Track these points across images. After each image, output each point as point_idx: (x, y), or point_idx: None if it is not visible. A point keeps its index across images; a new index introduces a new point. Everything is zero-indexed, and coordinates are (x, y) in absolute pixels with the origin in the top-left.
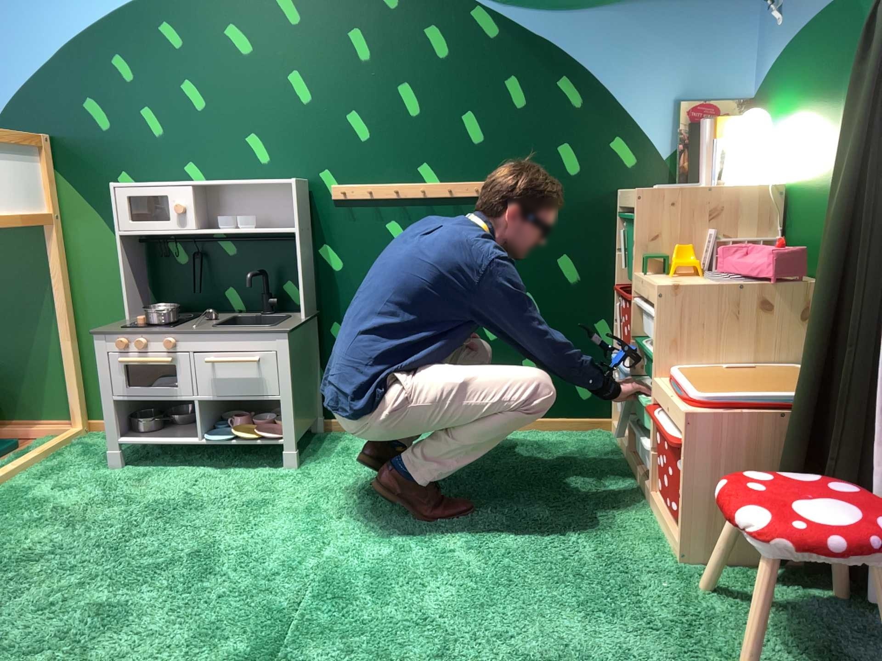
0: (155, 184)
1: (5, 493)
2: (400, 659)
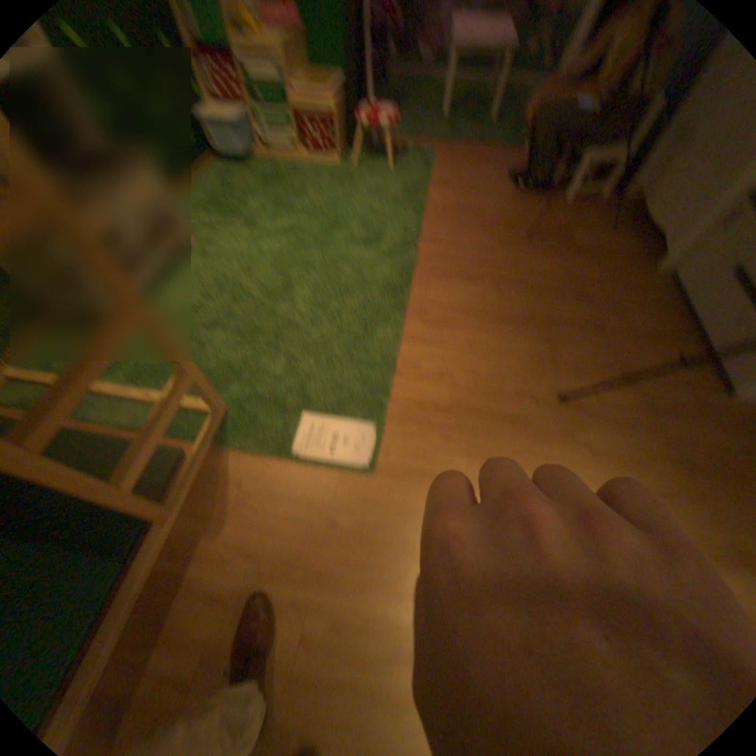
0: None
1: (131, 376)
2: (365, 215)
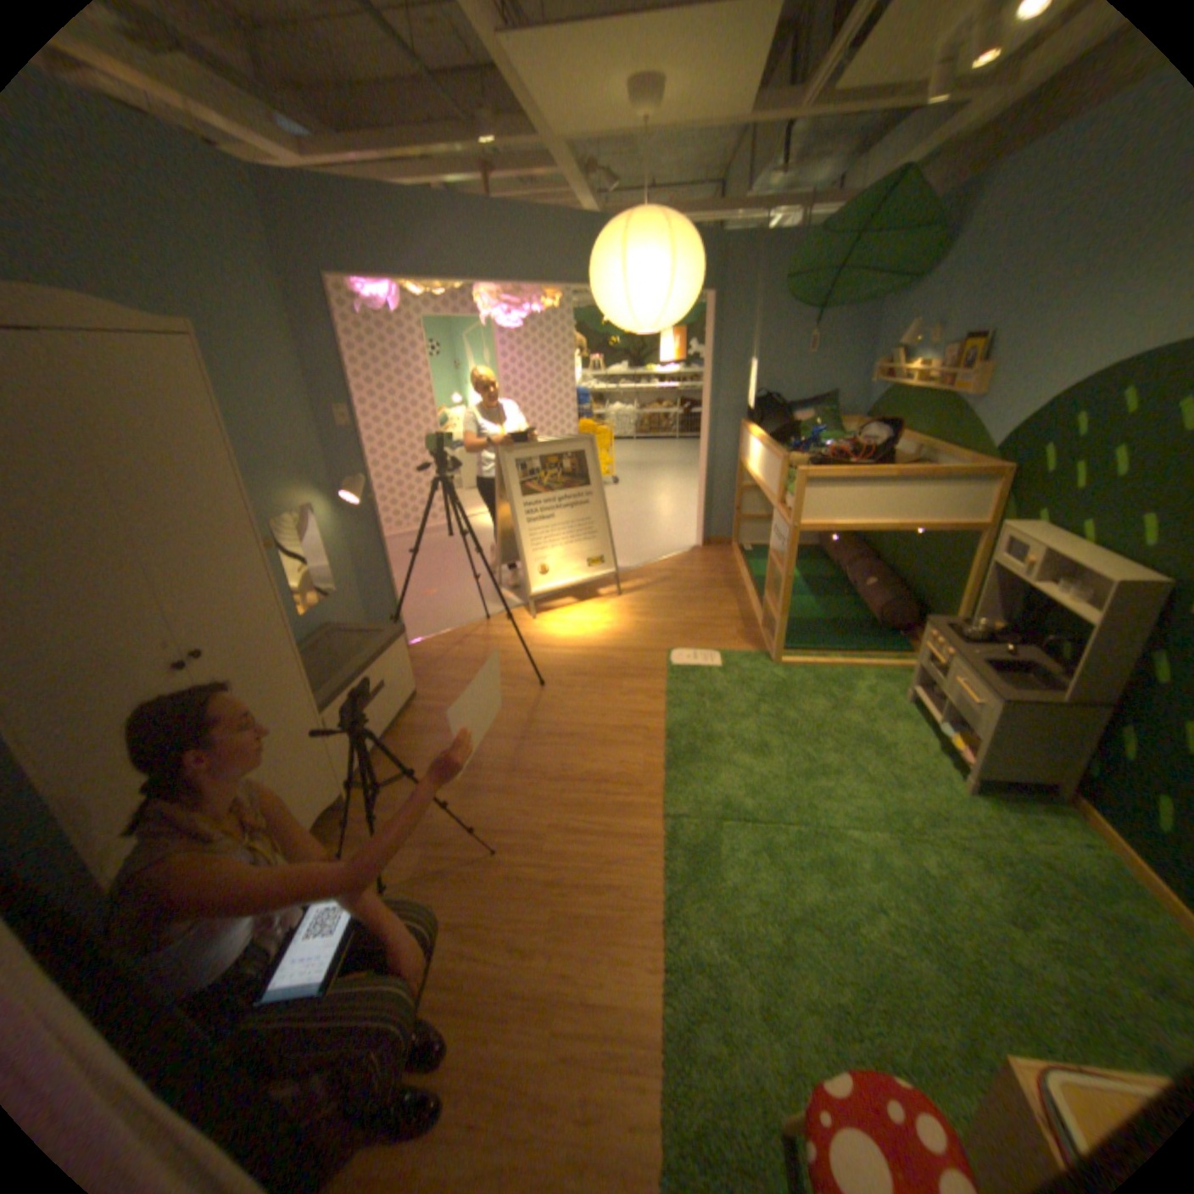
0: (1049, 530)
1: (853, 674)
2: (759, 880)
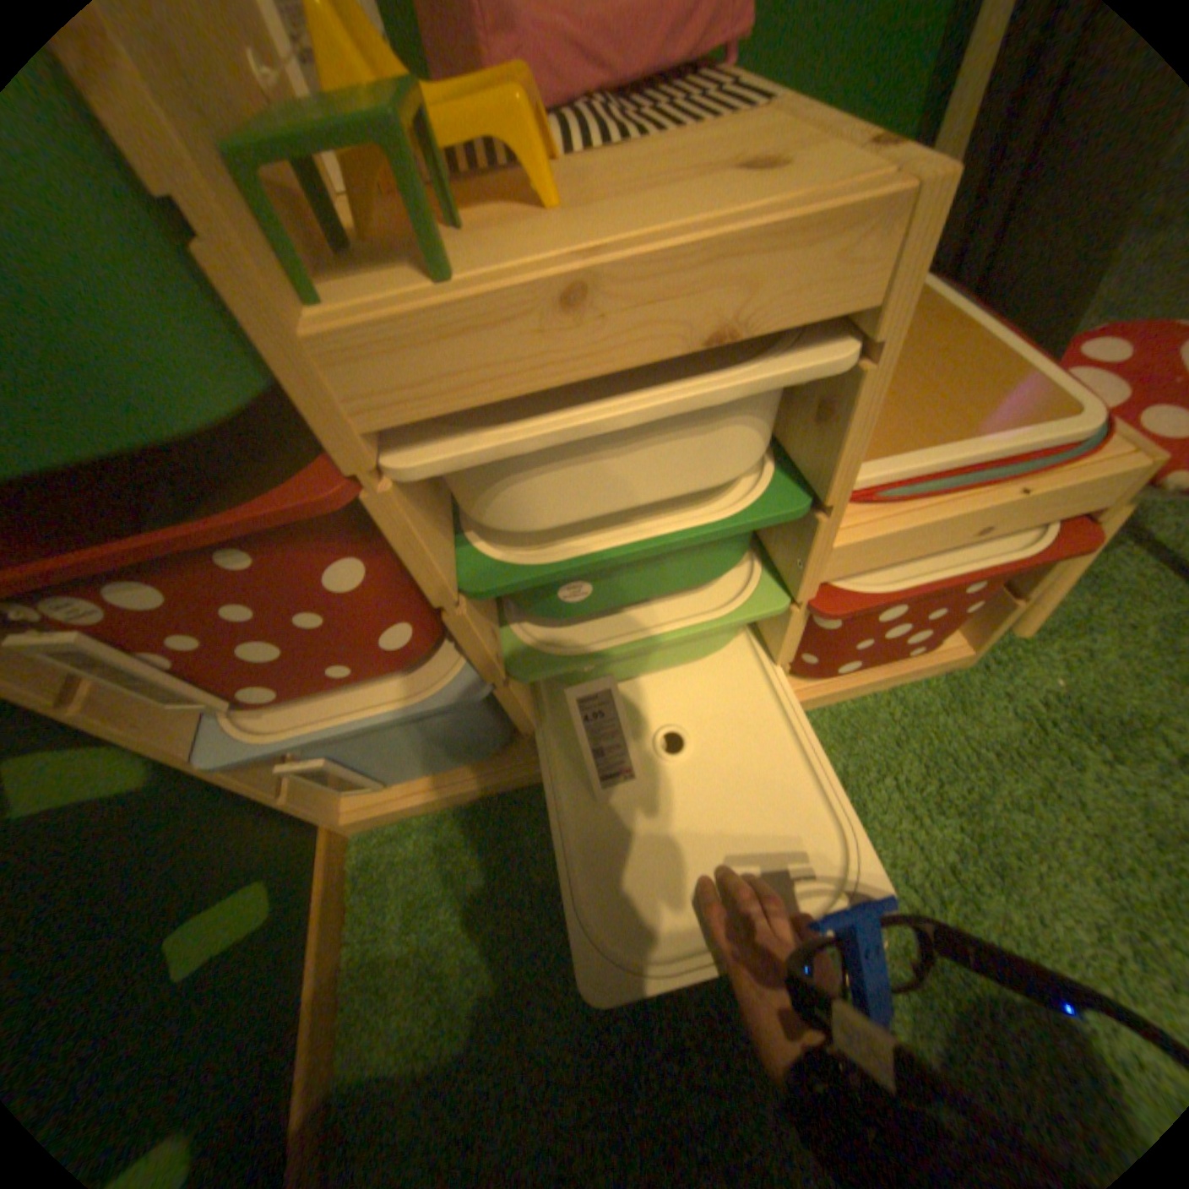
0: None
1: None
2: None
